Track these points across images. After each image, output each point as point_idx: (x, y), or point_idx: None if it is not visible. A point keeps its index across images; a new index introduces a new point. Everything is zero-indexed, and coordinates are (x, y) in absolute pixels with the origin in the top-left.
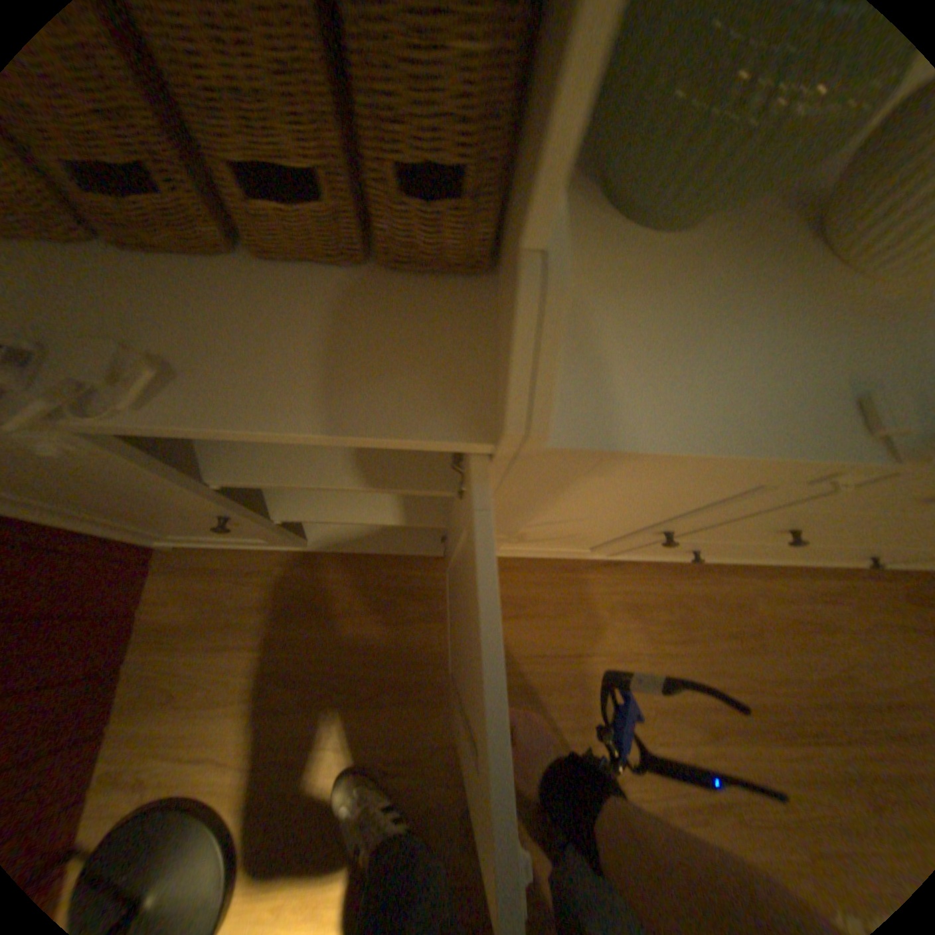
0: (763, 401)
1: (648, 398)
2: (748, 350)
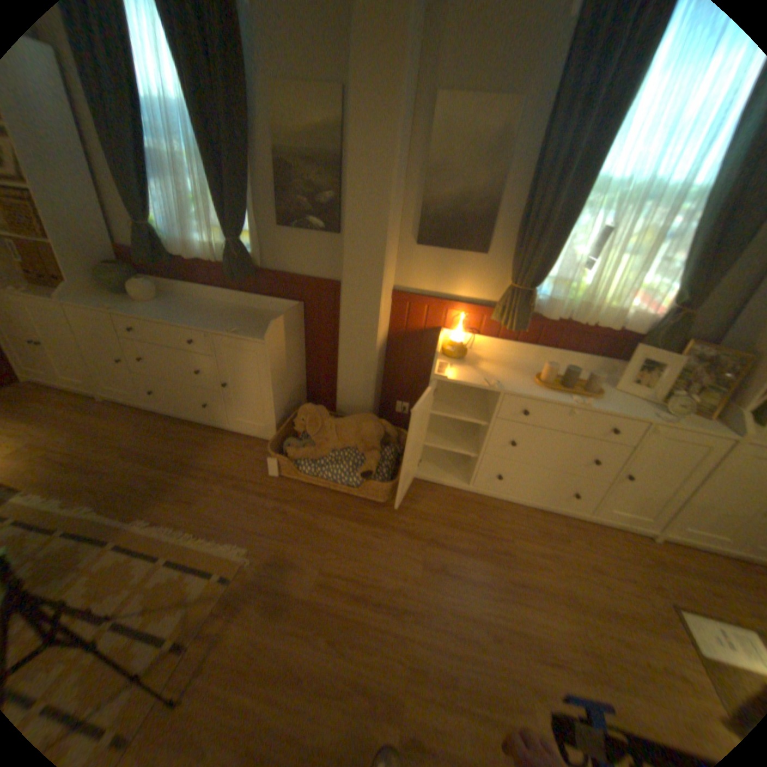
0: (91, 304)
1: (76, 302)
2: (98, 302)
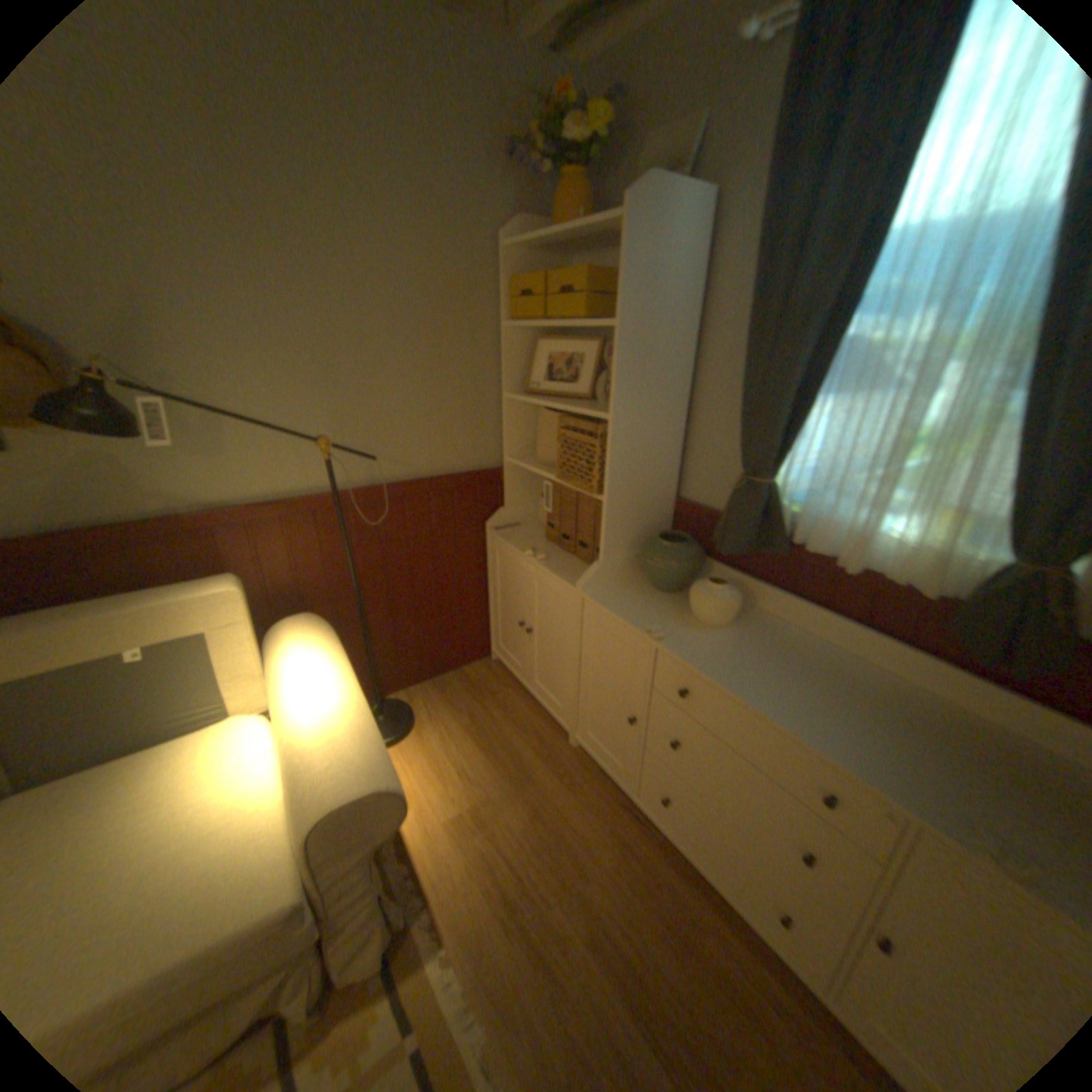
0: (629, 613)
1: (608, 600)
2: (640, 608)
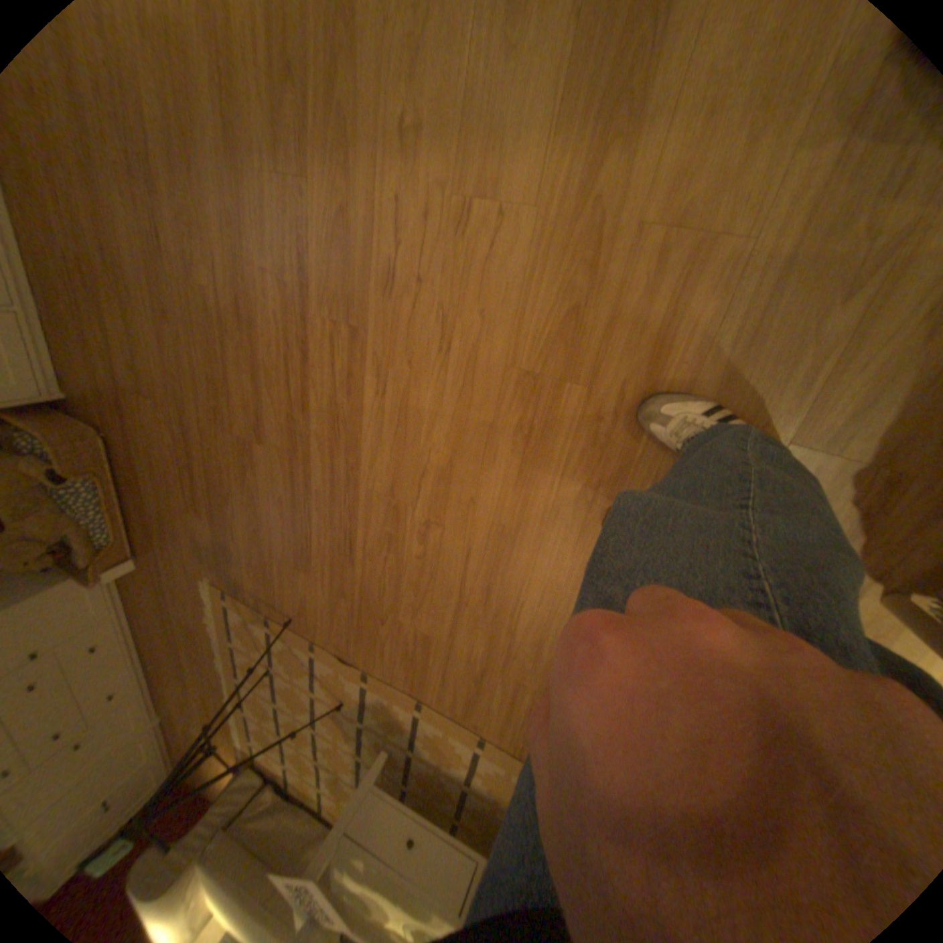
0: None
1: None
2: None
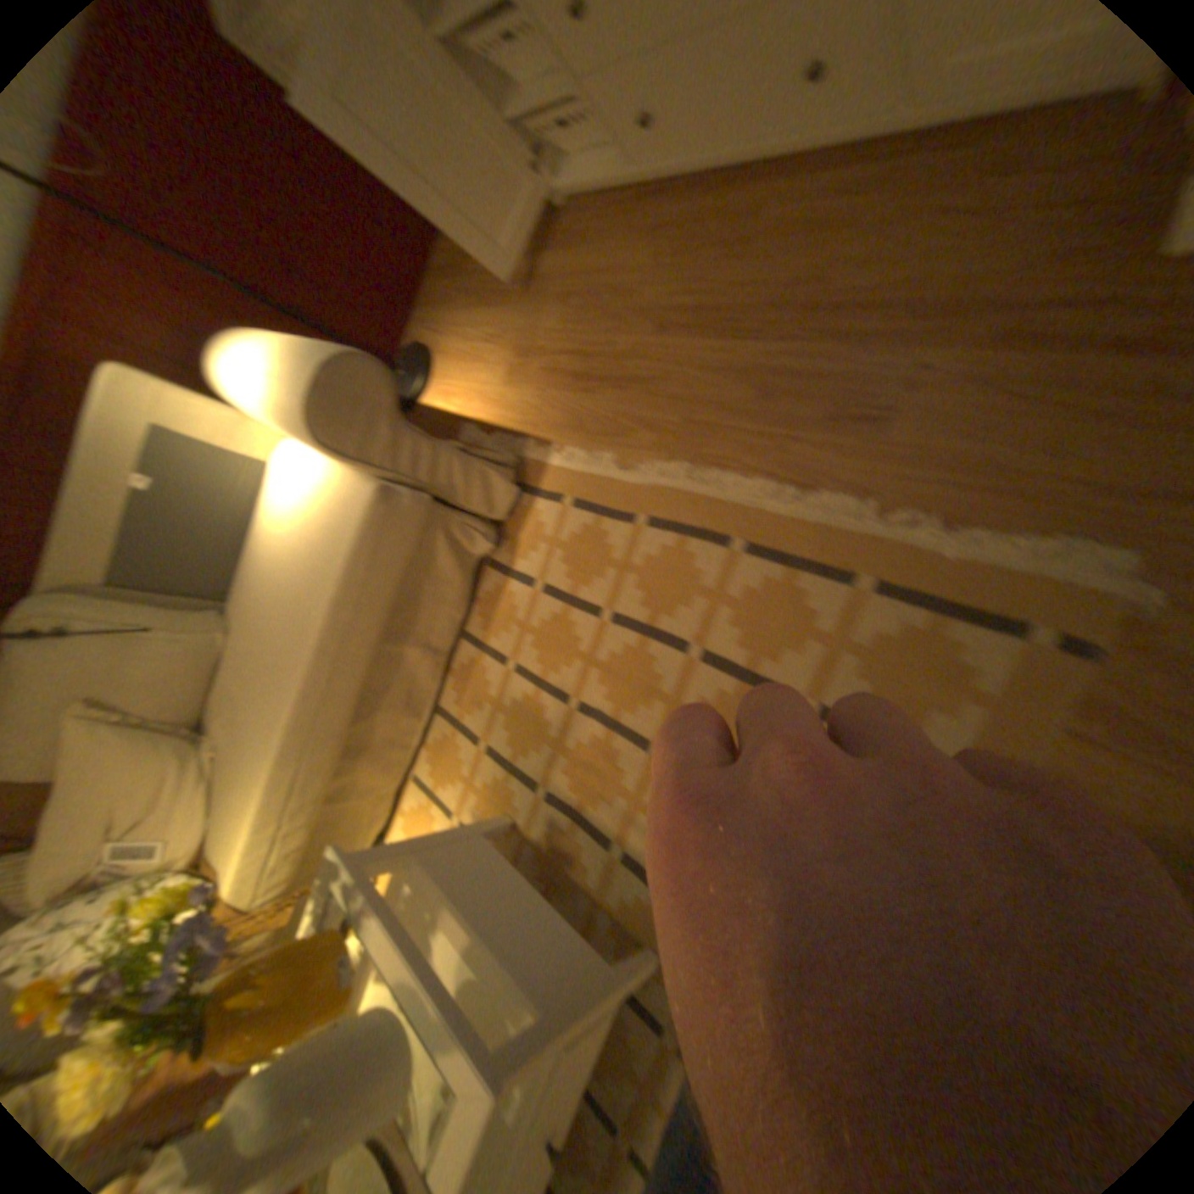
0: None
1: None
2: None
